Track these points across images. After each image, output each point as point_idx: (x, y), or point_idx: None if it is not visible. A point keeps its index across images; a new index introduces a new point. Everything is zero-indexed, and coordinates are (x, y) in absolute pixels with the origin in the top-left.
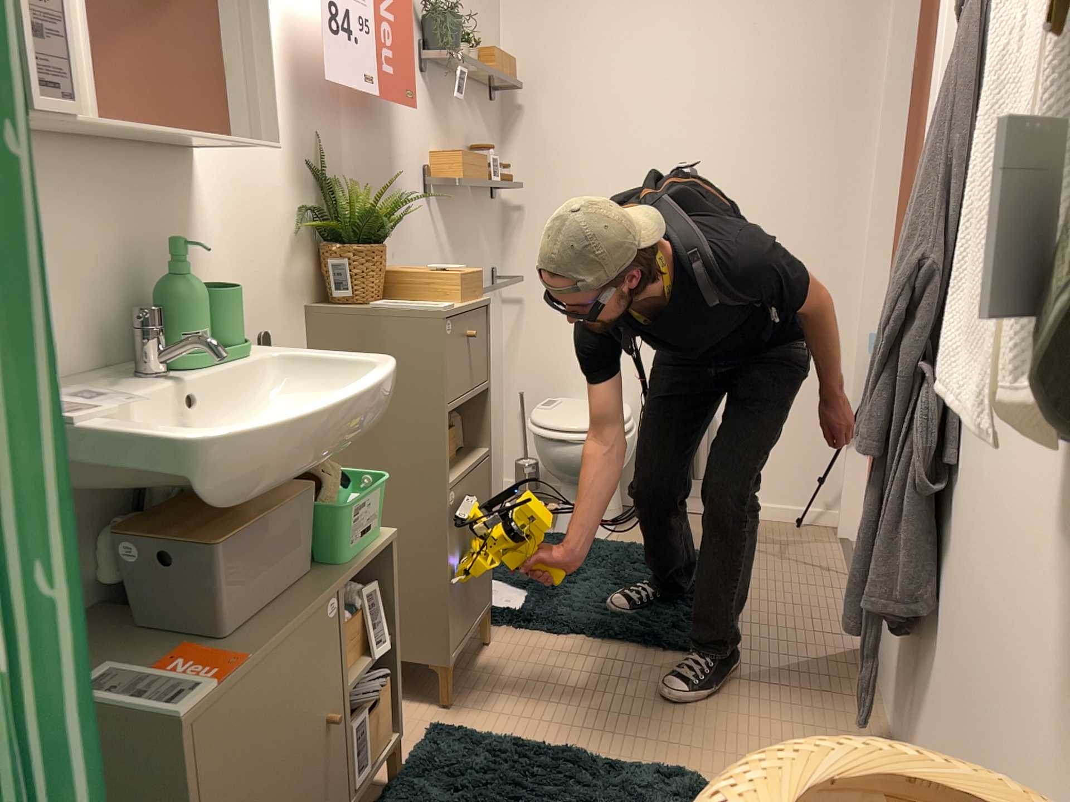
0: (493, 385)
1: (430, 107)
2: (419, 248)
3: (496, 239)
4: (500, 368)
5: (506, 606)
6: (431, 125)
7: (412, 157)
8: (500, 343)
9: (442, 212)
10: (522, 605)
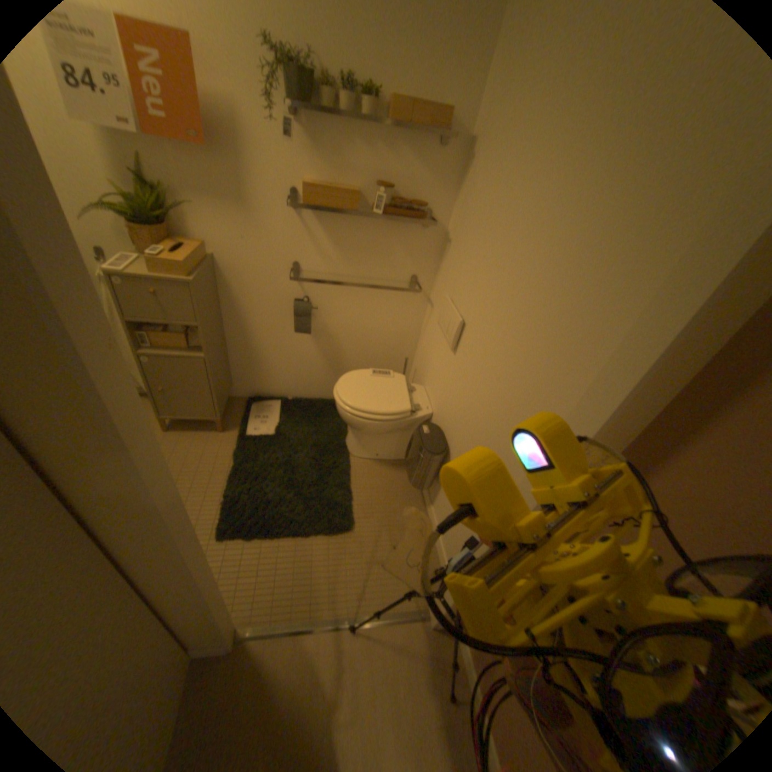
0: (396, 345)
1: (306, 143)
2: (279, 239)
3: (425, 257)
4: (412, 339)
5: (251, 430)
6: (306, 157)
7: (271, 178)
8: (415, 325)
9: (321, 223)
10: (253, 435)
